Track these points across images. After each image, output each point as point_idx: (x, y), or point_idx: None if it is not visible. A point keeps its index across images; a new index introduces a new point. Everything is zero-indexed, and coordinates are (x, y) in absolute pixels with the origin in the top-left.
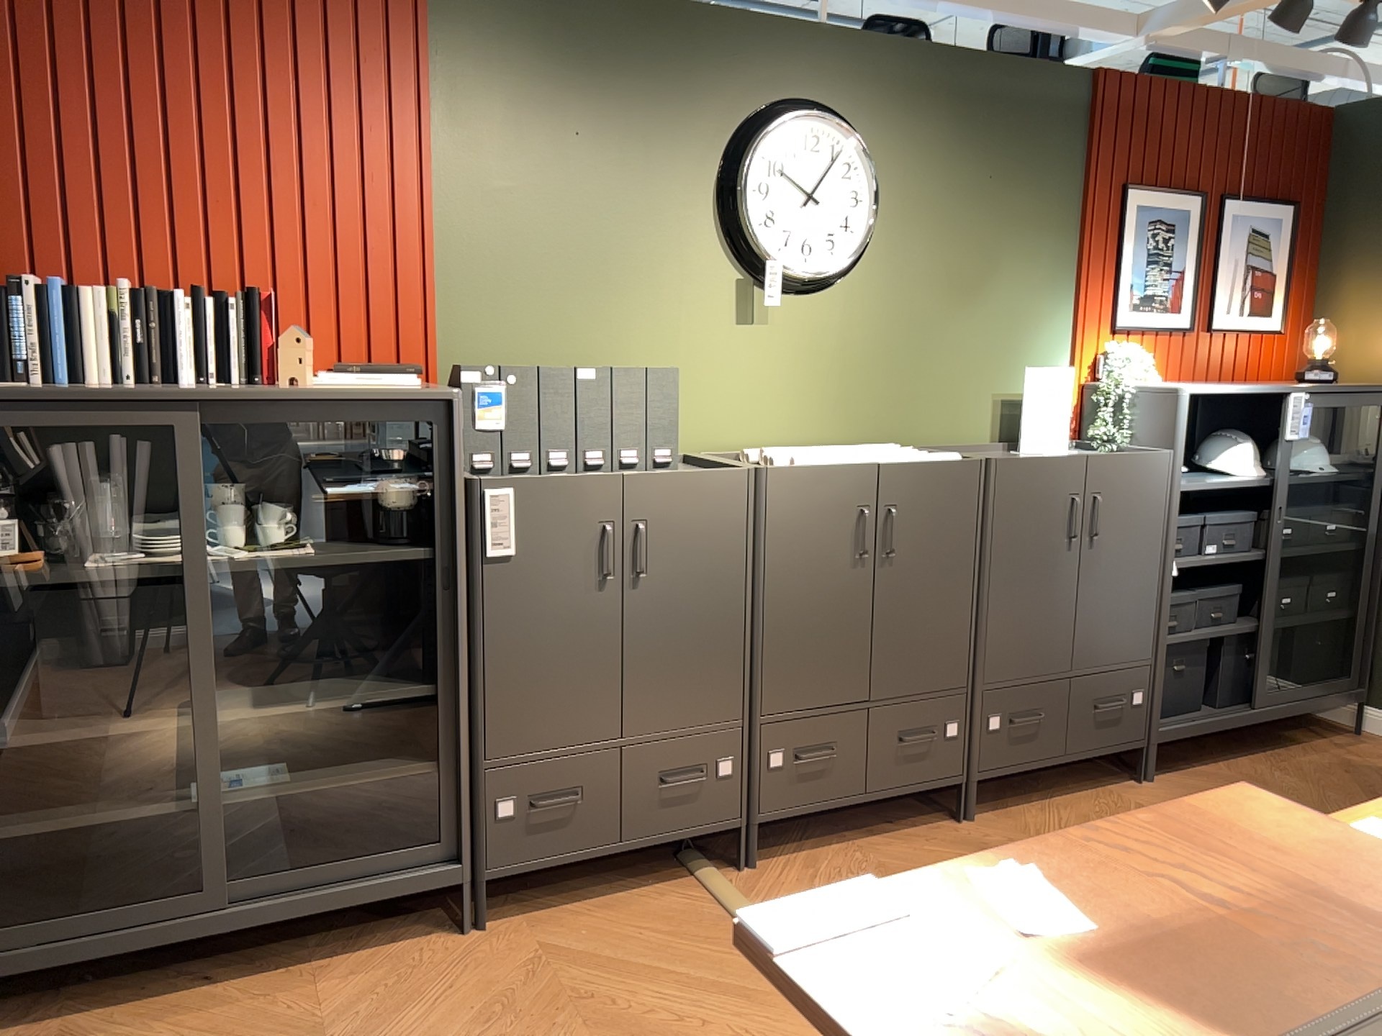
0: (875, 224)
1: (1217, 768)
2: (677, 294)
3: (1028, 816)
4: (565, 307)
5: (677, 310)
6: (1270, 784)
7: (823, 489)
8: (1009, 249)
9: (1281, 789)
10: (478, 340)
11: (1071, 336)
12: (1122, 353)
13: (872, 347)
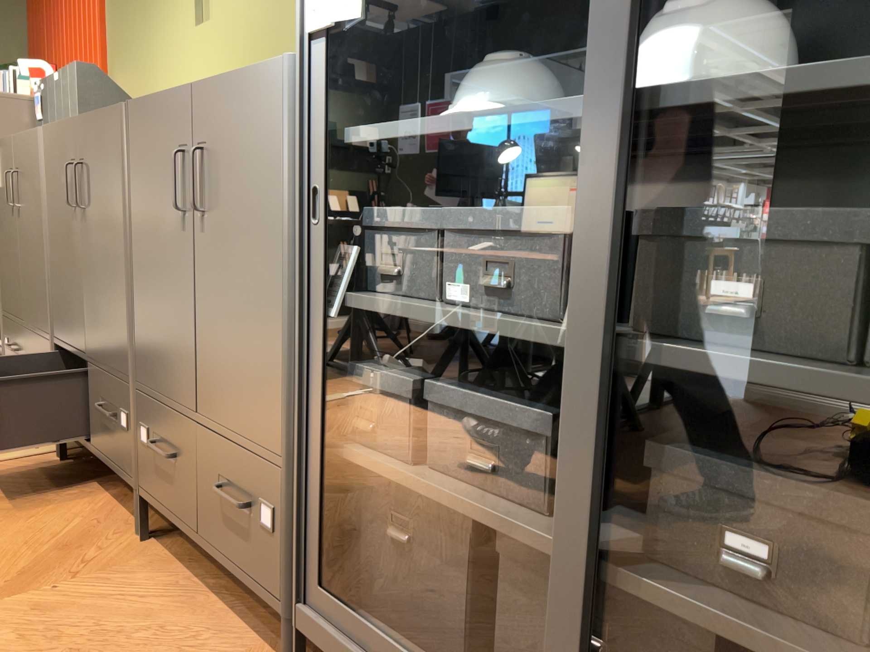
0: None
1: None
2: (171, 15)
3: (153, 576)
4: (137, 45)
5: (172, 29)
6: None
7: (59, 144)
8: None
9: None
10: (117, 77)
11: None
12: None
13: (267, 20)
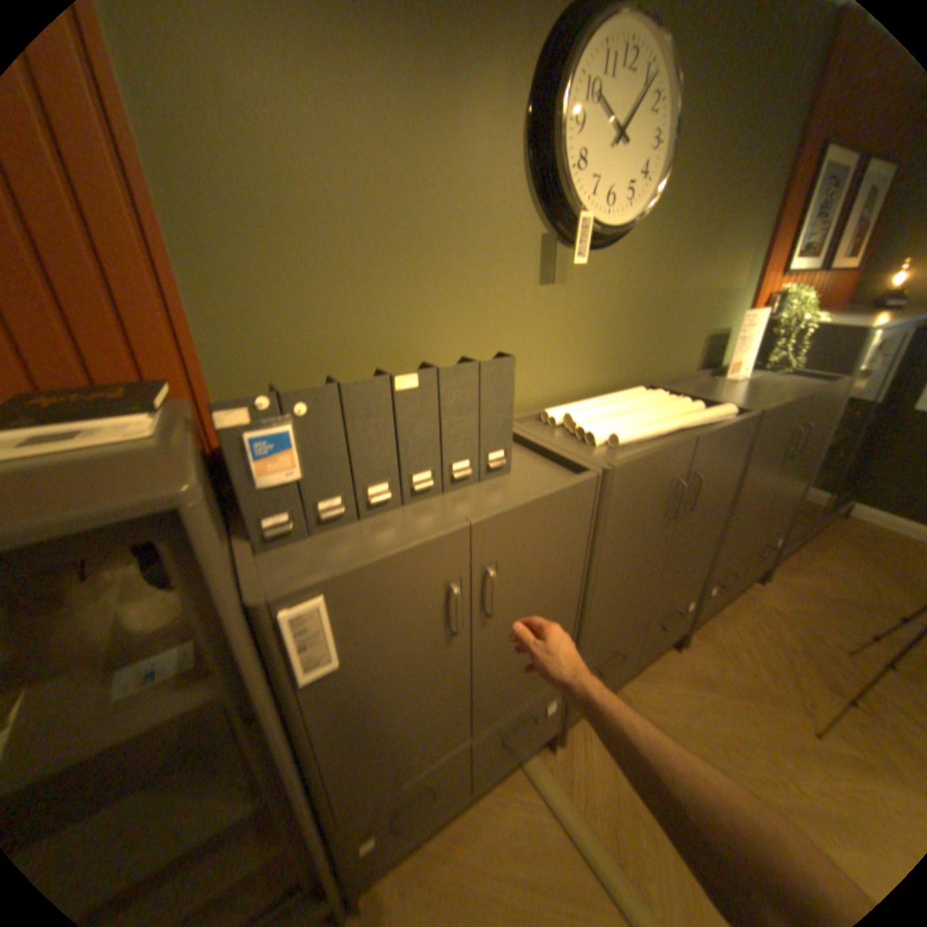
0: (671, 167)
1: (795, 563)
2: (484, 253)
3: (718, 636)
4: (361, 276)
5: (484, 273)
6: (834, 575)
7: (653, 472)
8: (742, 200)
9: (843, 580)
10: (254, 328)
11: (758, 279)
12: (799, 292)
13: (639, 299)
